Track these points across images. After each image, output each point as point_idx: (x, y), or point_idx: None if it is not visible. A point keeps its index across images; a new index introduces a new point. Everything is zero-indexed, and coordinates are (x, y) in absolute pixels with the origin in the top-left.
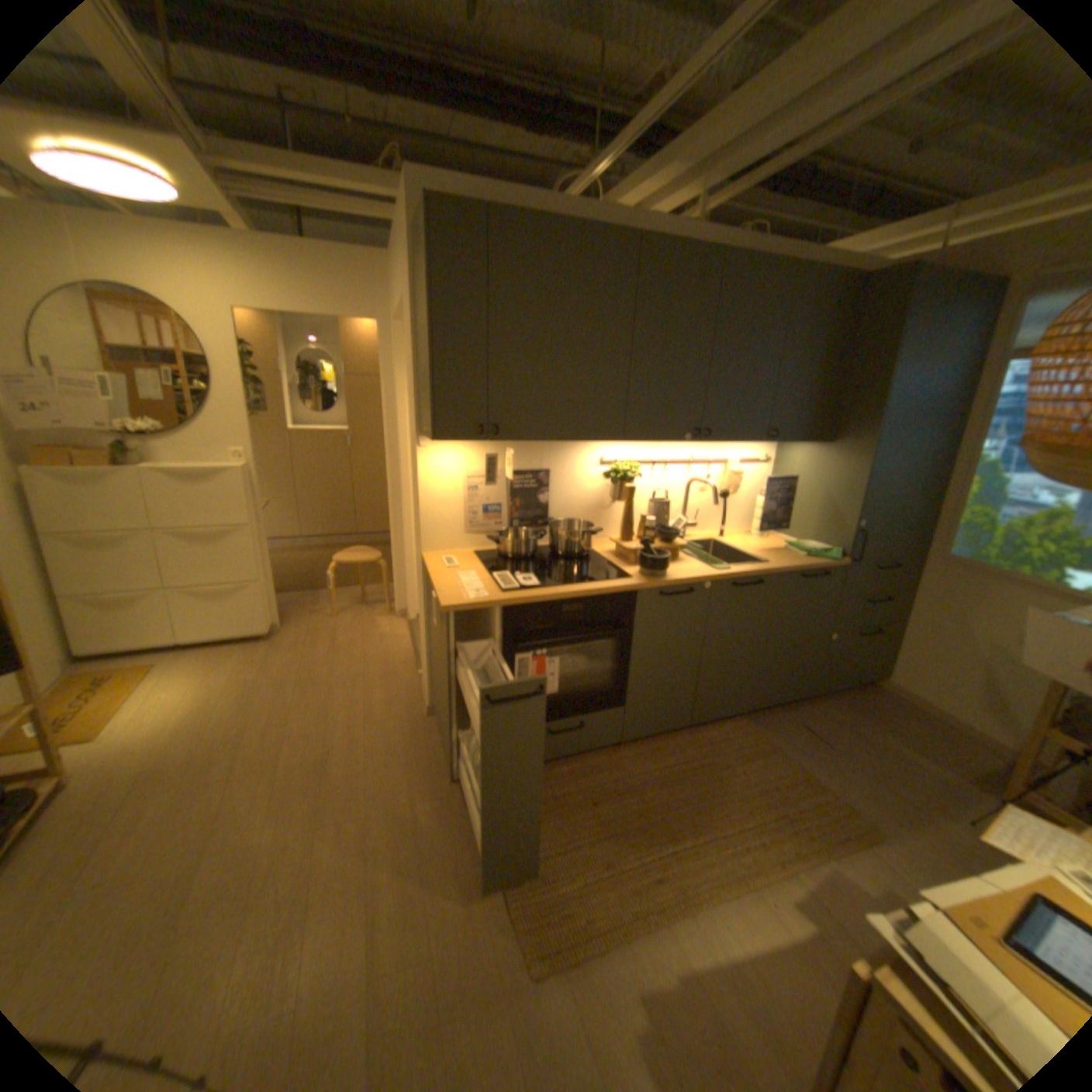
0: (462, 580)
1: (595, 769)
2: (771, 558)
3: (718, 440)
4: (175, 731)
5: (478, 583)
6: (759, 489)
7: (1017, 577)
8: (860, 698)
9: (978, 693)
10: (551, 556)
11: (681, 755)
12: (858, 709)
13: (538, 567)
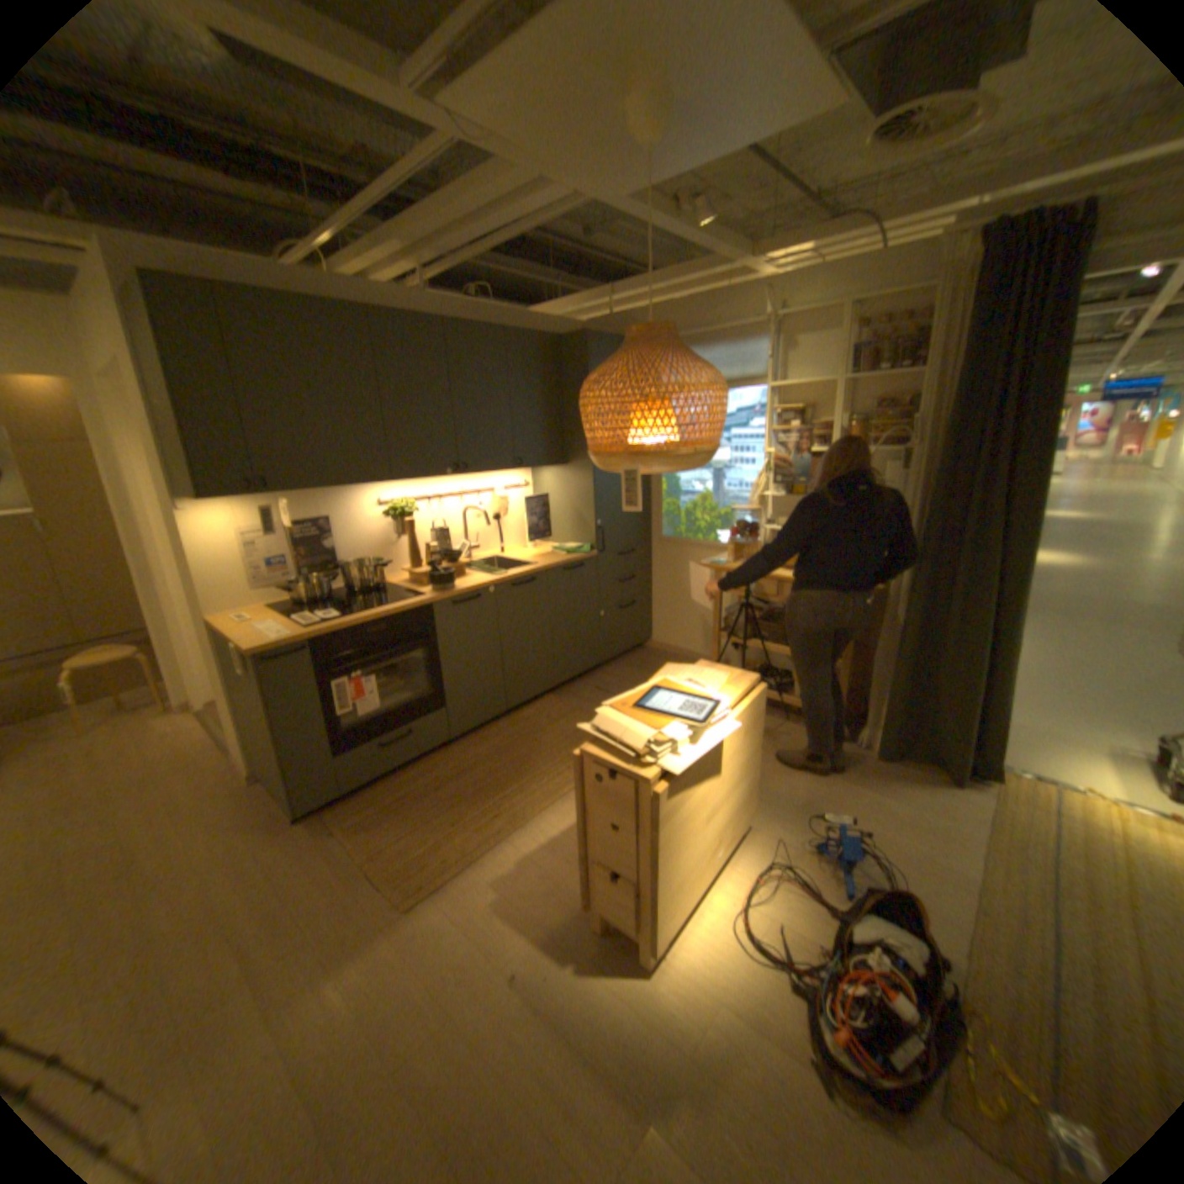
0: (259, 629)
1: (431, 769)
2: (539, 561)
3: (478, 472)
4: None
5: (277, 628)
6: (525, 510)
7: (696, 543)
8: (633, 658)
9: (696, 629)
10: (348, 595)
11: (503, 735)
12: (631, 665)
13: (337, 606)
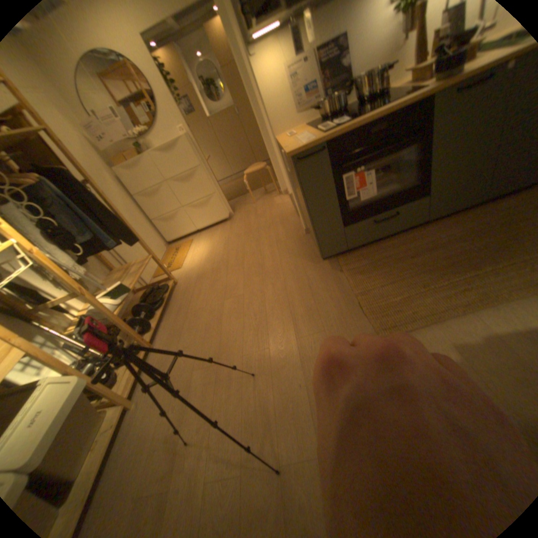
0: (298, 137)
1: (410, 239)
2: None
3: None
4: (204, 258)
5: (309, 134)
6: None
7: None
8: None
9: None
10: (359, 103)
11: (479, 219)
12: None
13: (350, 112)
